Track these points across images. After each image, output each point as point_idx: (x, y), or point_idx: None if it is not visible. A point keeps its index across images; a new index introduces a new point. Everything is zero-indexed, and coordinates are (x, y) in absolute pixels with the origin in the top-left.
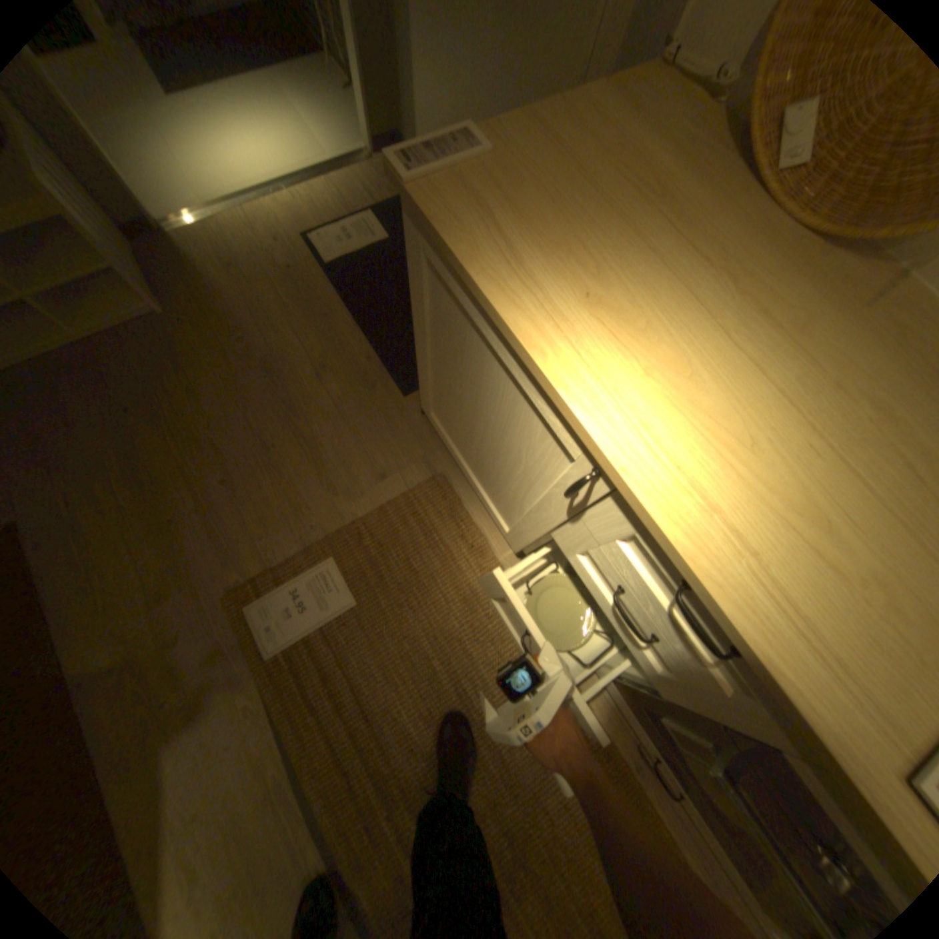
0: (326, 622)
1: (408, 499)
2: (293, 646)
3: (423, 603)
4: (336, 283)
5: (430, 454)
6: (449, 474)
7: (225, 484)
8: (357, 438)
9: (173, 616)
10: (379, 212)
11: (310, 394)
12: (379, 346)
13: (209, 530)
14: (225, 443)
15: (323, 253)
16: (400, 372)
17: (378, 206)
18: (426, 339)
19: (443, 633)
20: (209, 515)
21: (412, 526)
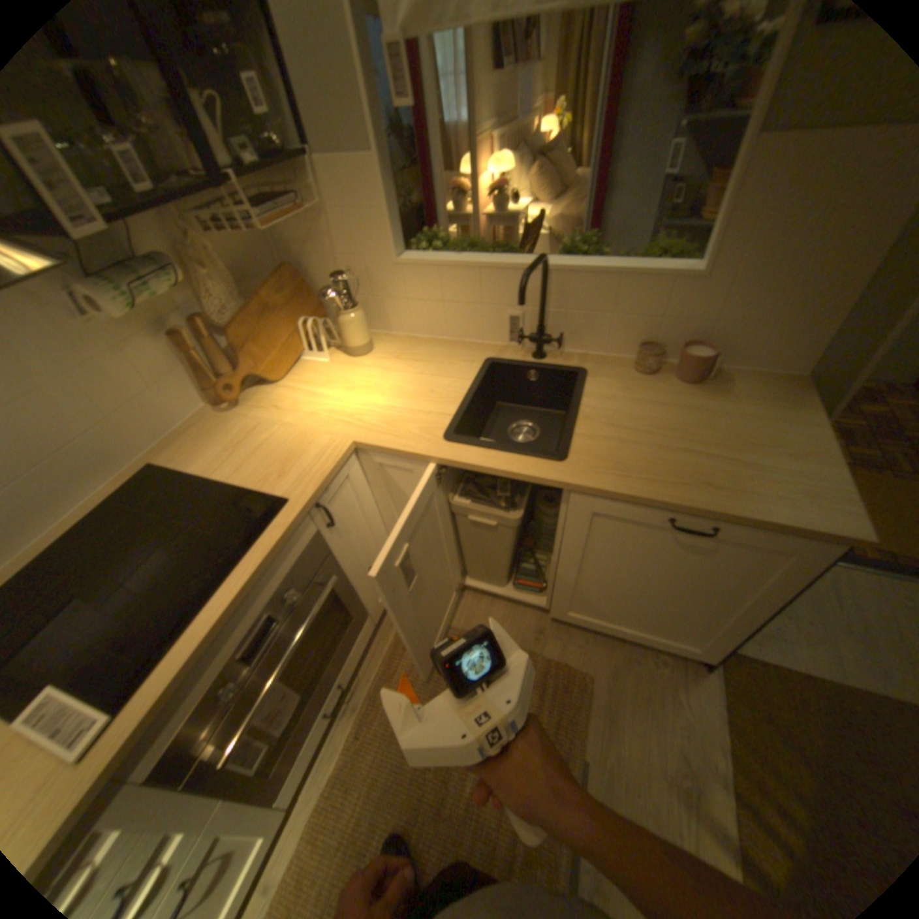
0: None
1: None
2: None
3: None
4: None
5: None
6: None
7: None
8: None
9: None
10: None
11: None
12: None
13: None
14: None
15: None
16: None
17: None
18: None
19: None
20: None
21: None
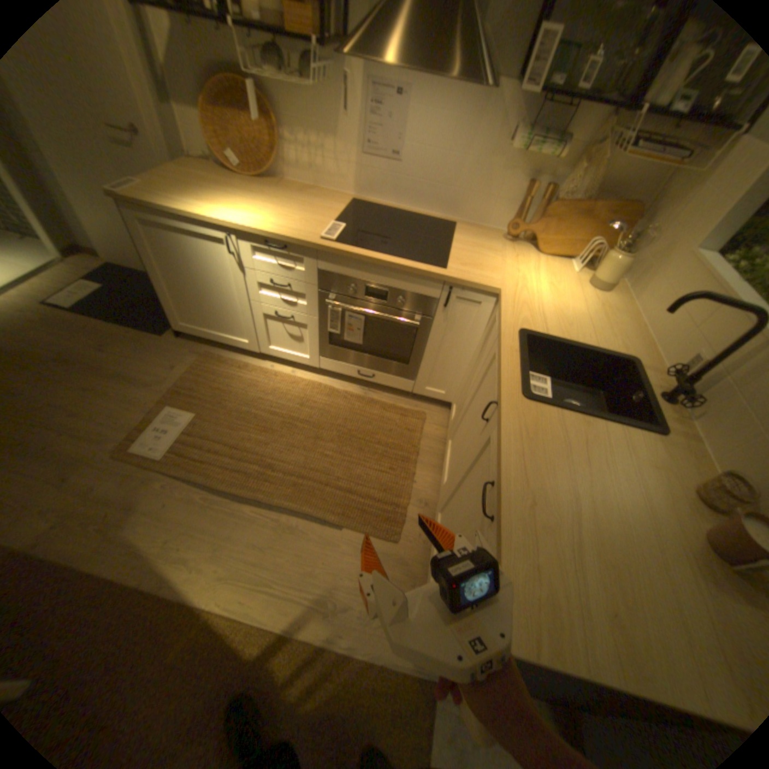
0: (183, 429)
1: (193, 367)
2: (171, 446)
3: (230, 396)
4: (83, 313)
5: (192, 349)
6: (208, 351)
7: (73, 415)
8: (146, 362)
9: (82, 480)
10: (88, 279)
11: (102, 359)
12: (131, 325)
13: (77, 437)
14: (58, 400)
15: (64, 305)
16: (151, 329)
17: (86, 277)
18: (155, 279)
19: (248, 400)
20: (72, 431)
21: (203, 375)
